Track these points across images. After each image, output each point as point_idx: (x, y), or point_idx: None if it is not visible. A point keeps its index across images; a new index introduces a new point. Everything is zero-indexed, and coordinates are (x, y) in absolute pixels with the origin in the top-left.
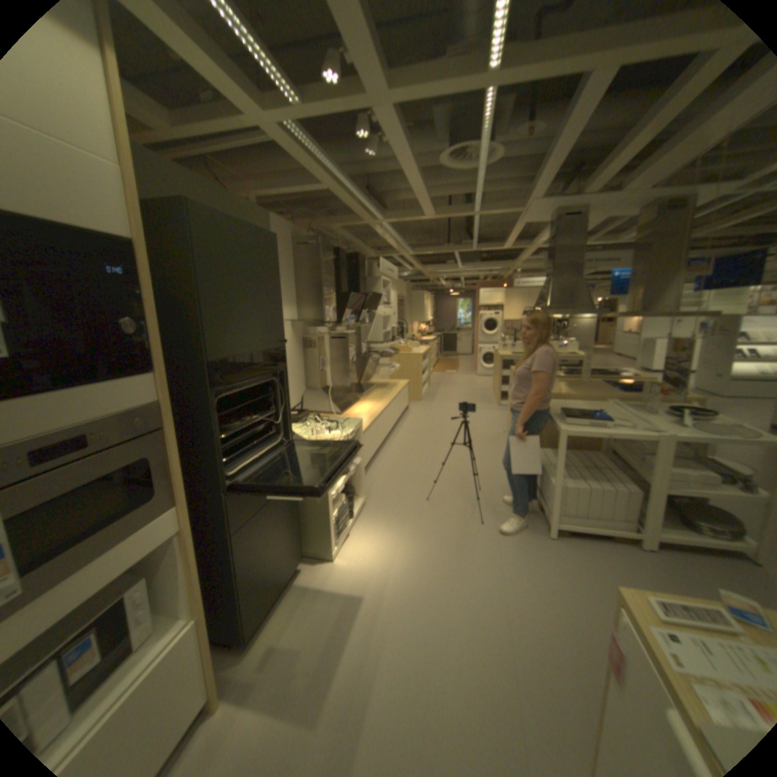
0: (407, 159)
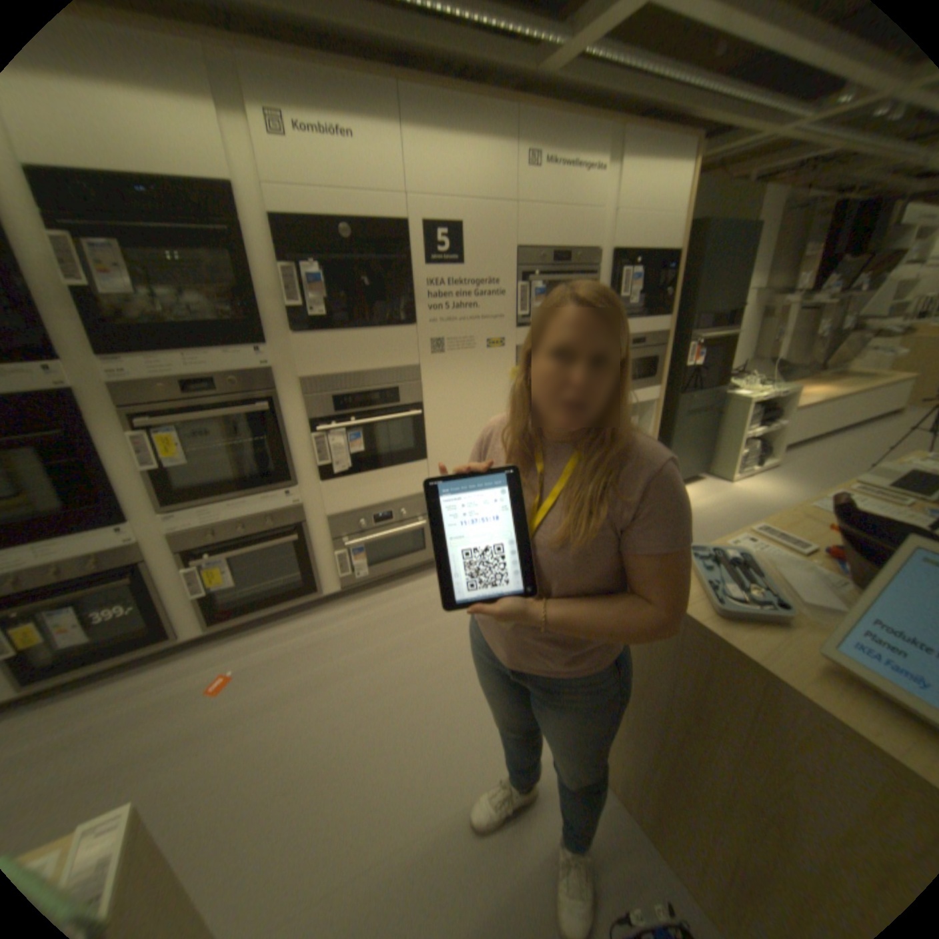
0: None
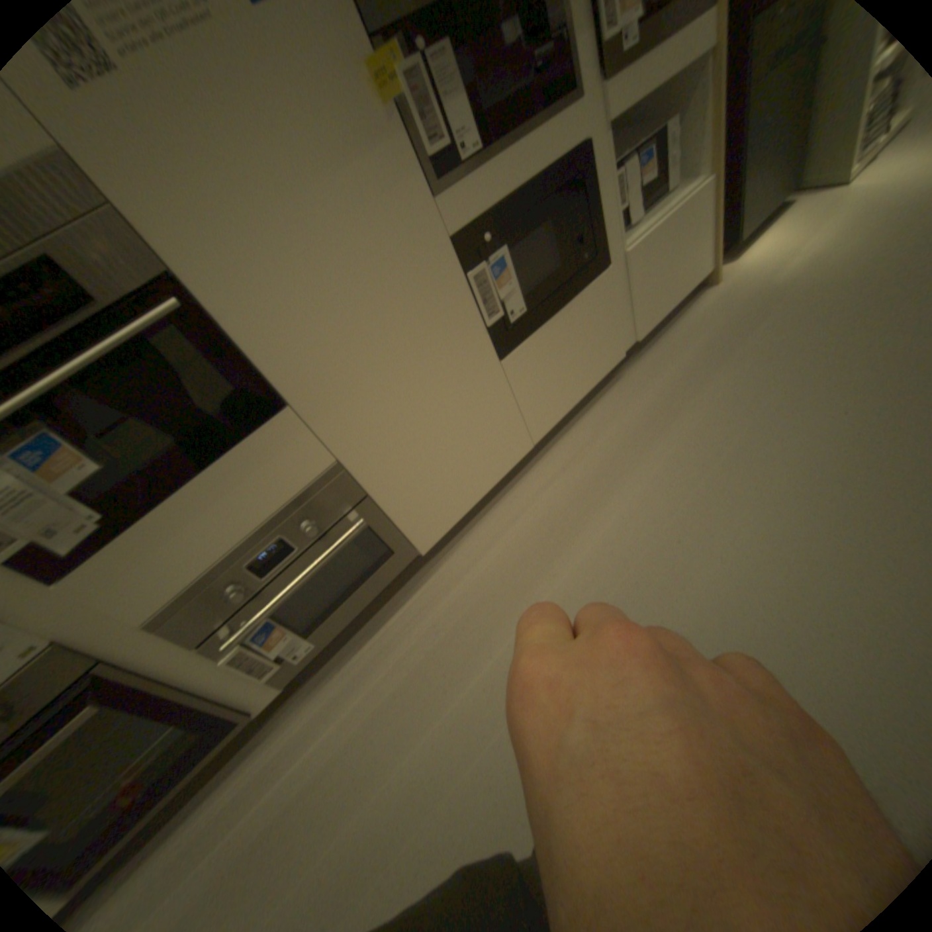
0: None
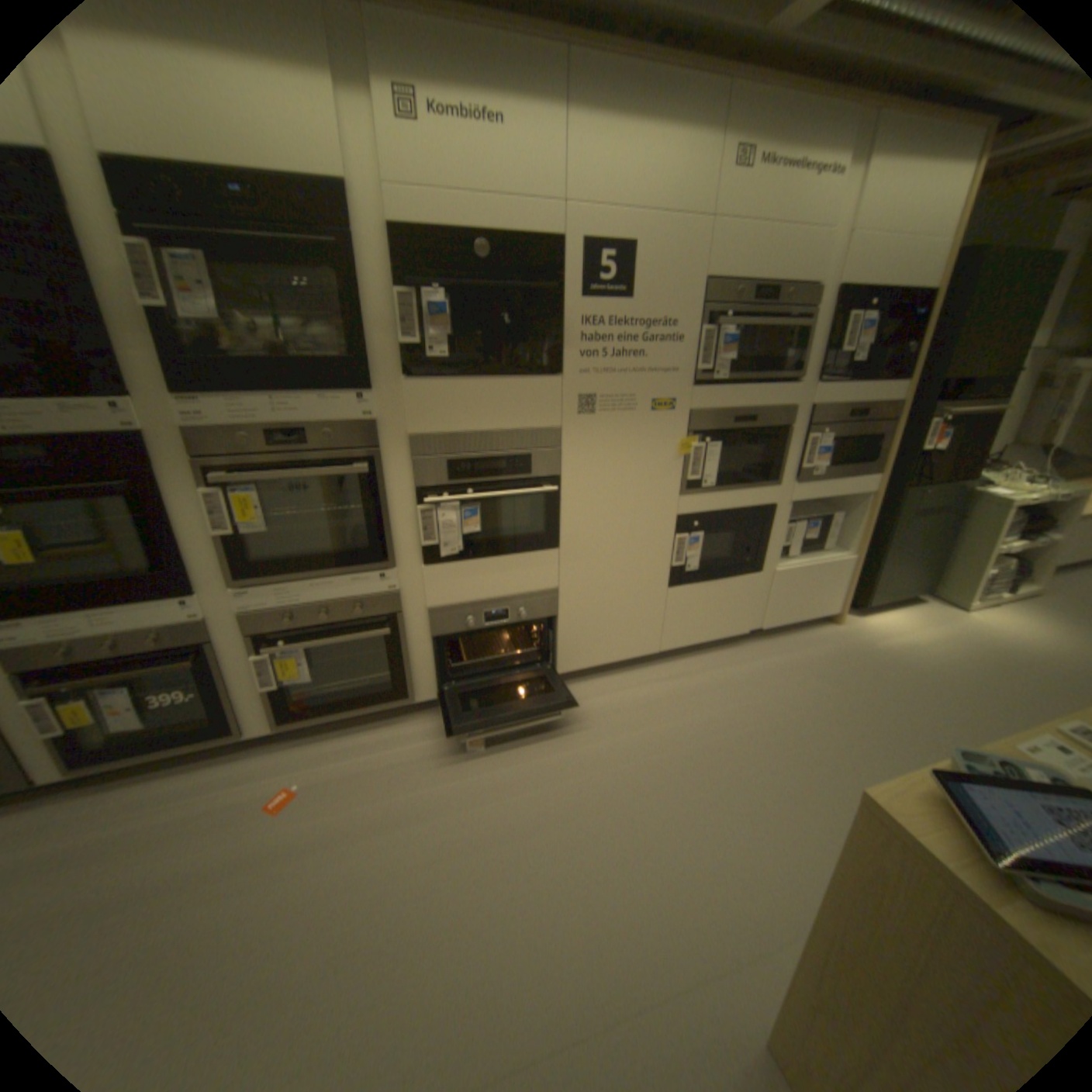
0: None
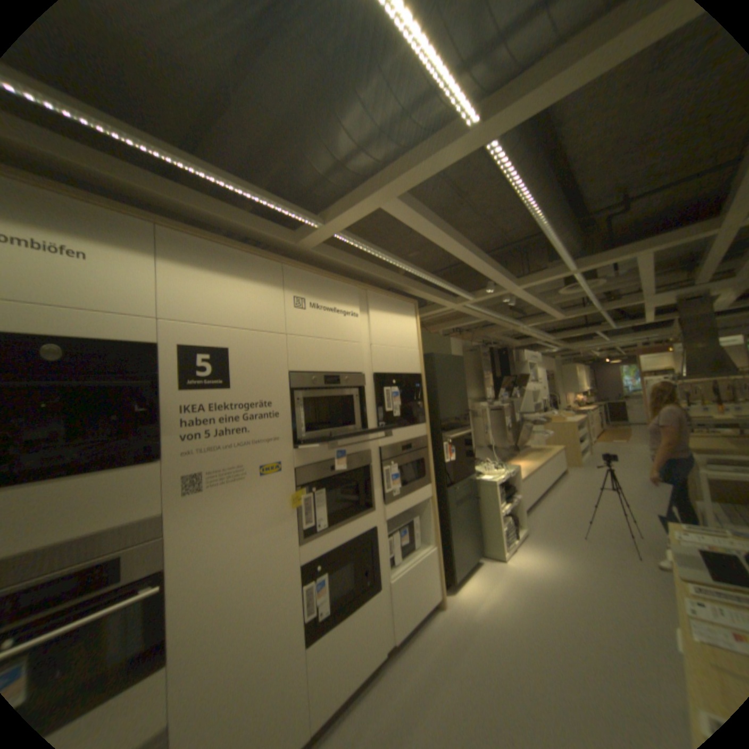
0: (534, 301)
